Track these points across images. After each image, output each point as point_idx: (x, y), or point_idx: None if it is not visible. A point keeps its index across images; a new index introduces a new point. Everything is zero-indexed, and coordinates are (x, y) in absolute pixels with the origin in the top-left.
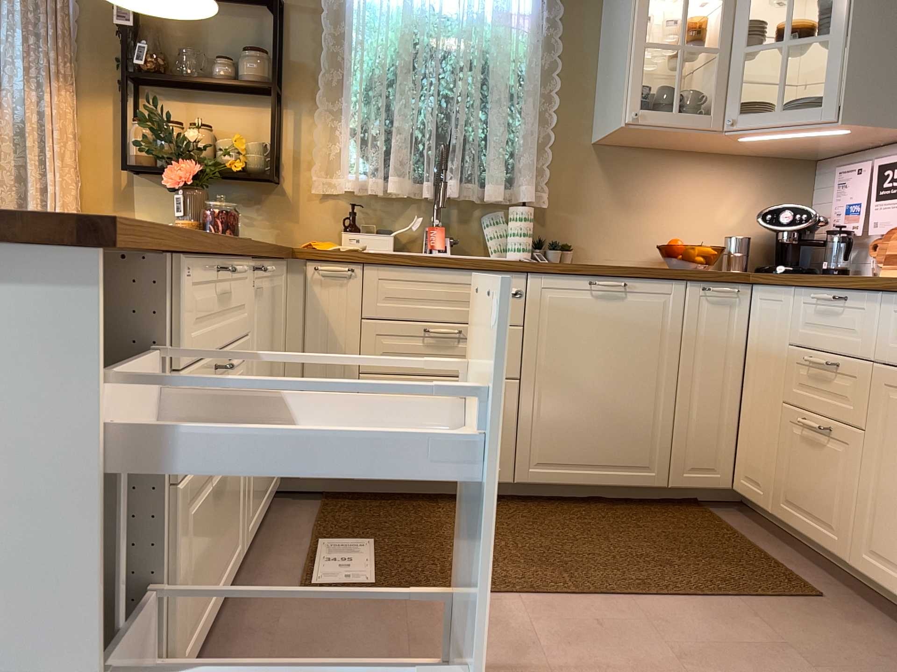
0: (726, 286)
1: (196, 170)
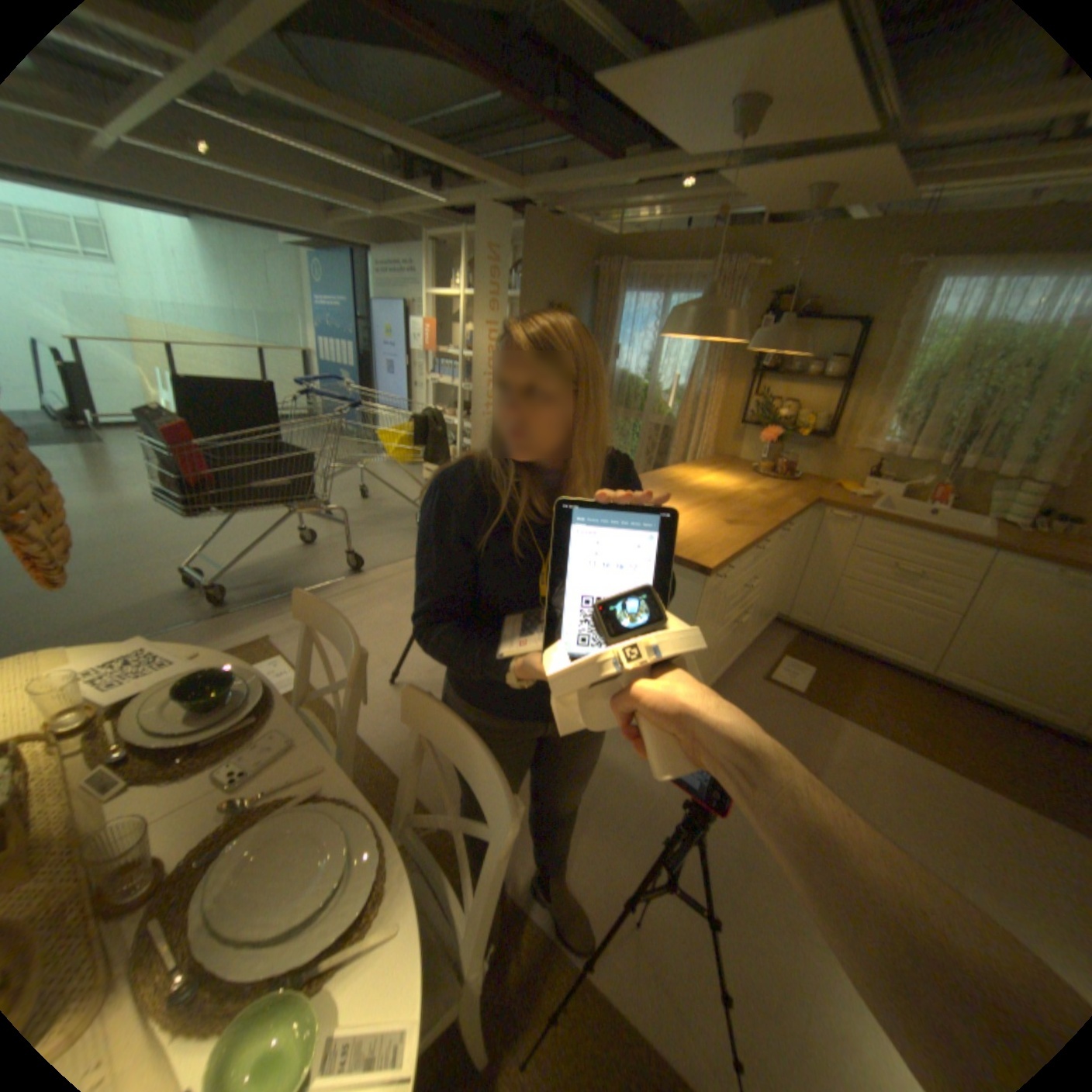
0: None
1: (779, 431)
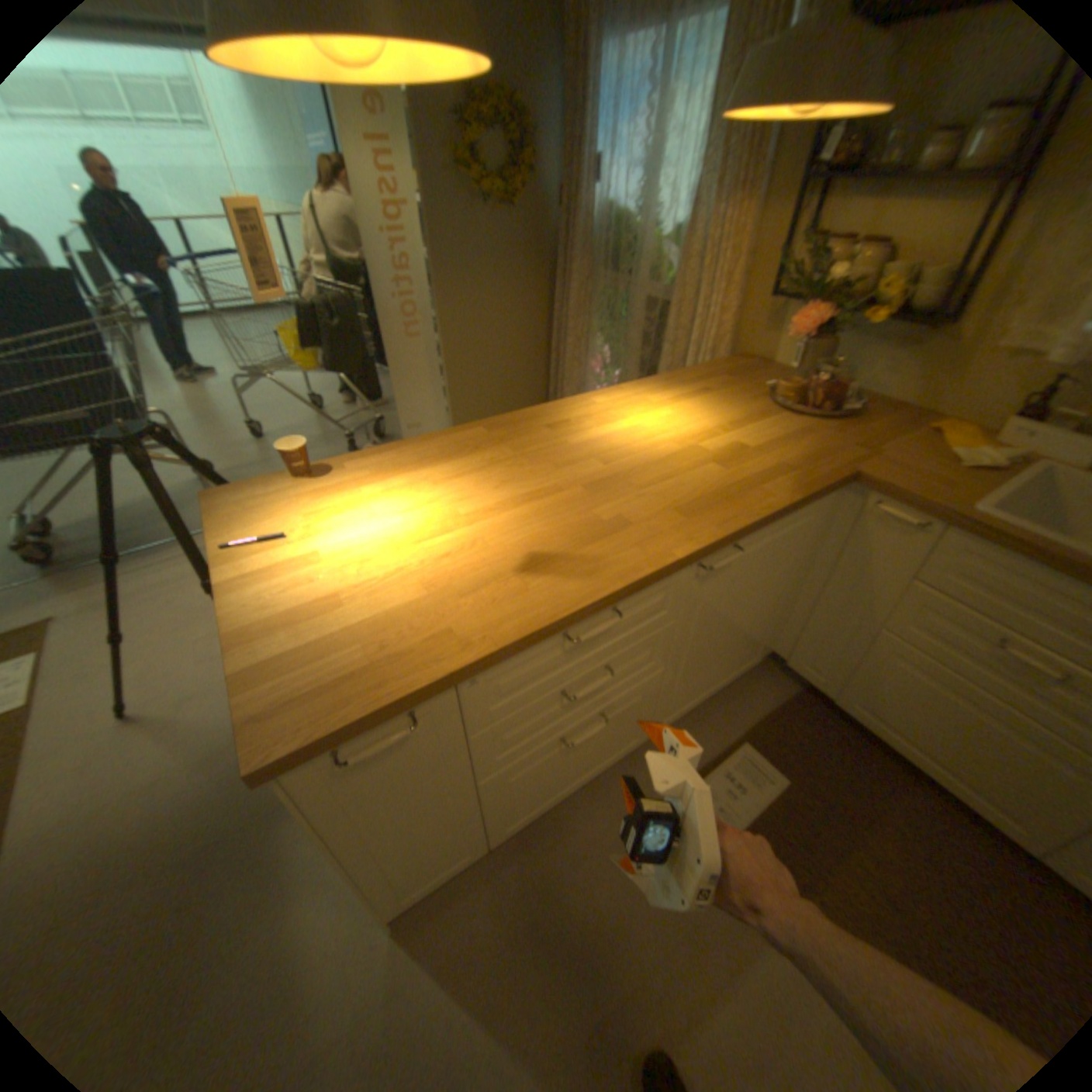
0: None
1: (832, 310)
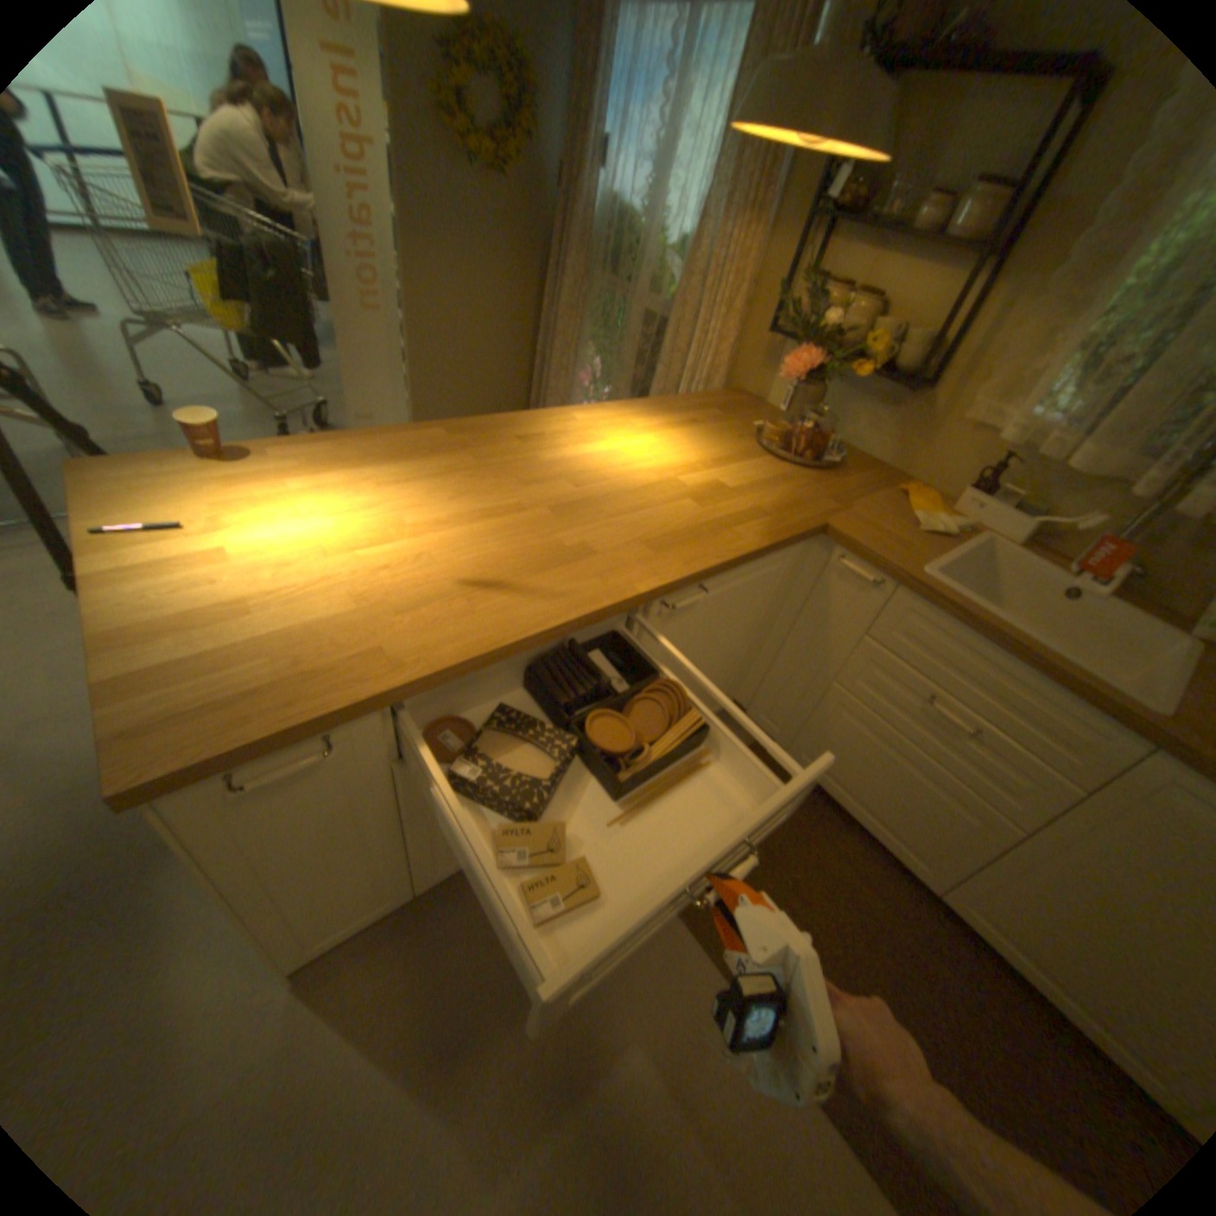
0: None
1: (823, 357)
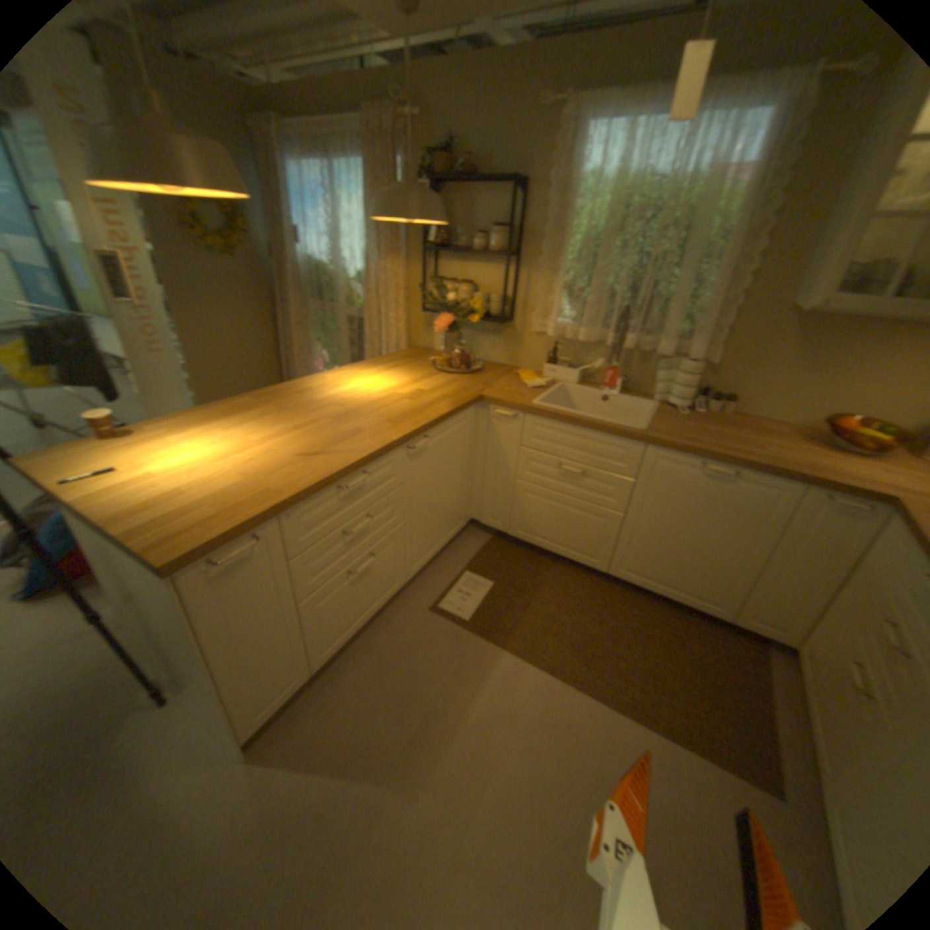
0: (859, 500)
1: (454, 318)
